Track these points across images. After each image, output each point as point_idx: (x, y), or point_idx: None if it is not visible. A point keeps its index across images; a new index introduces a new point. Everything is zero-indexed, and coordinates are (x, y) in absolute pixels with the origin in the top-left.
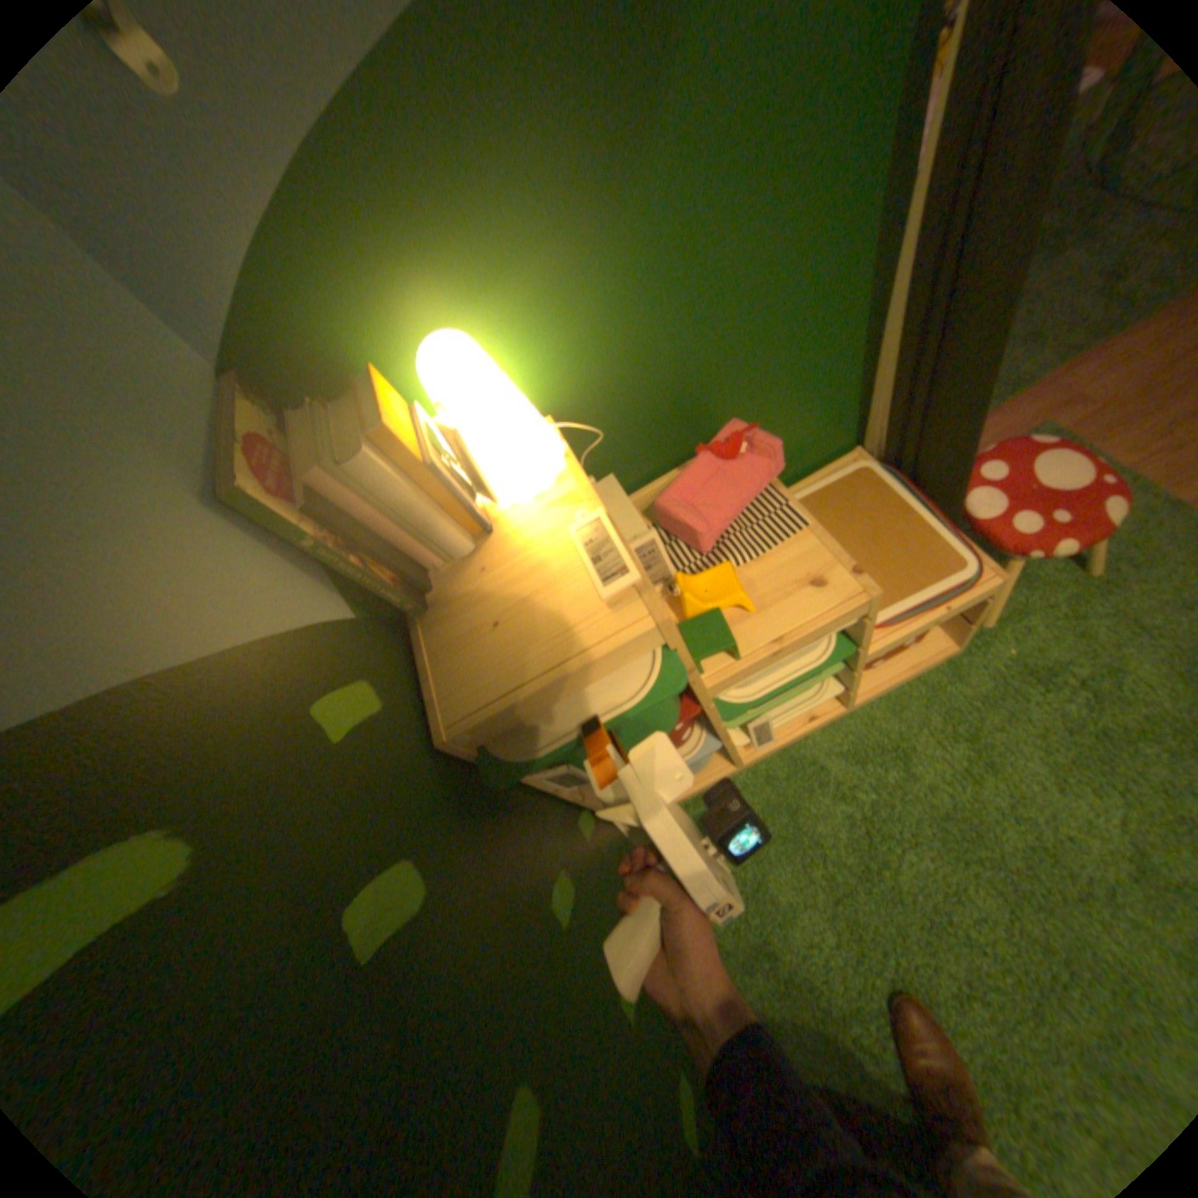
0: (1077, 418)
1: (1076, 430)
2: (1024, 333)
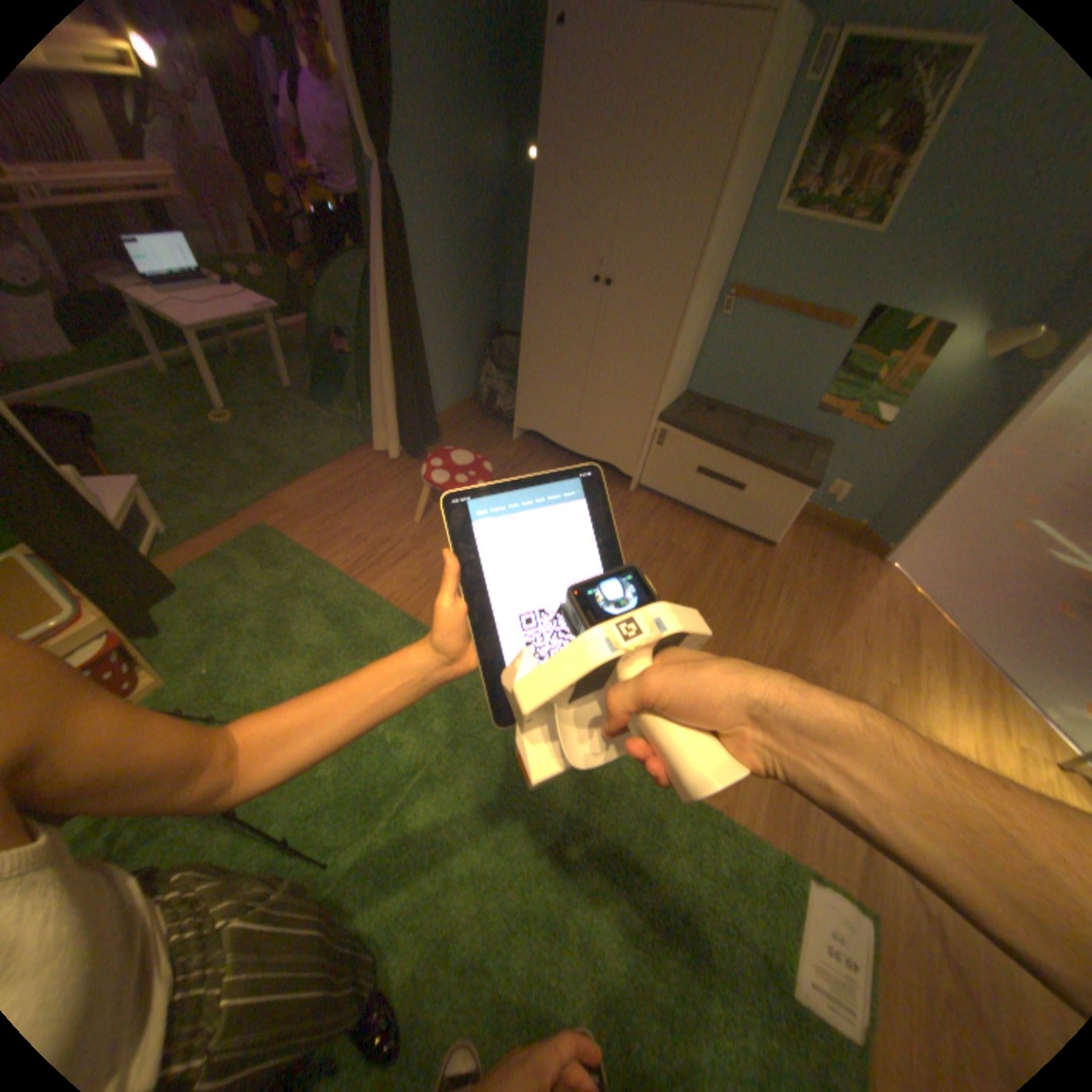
0: (280, 520)
1: (277, 527)
2: (259, 472)
